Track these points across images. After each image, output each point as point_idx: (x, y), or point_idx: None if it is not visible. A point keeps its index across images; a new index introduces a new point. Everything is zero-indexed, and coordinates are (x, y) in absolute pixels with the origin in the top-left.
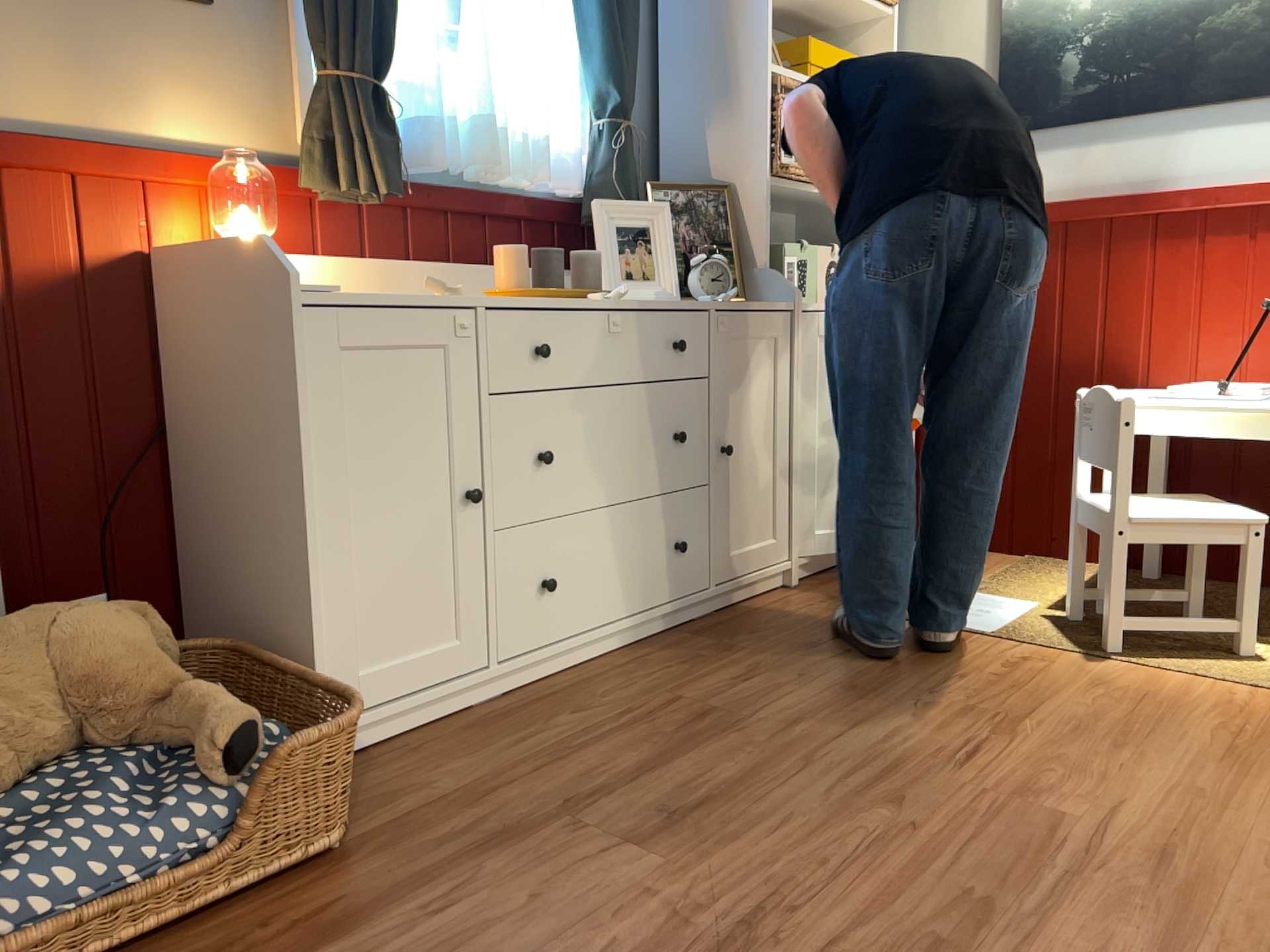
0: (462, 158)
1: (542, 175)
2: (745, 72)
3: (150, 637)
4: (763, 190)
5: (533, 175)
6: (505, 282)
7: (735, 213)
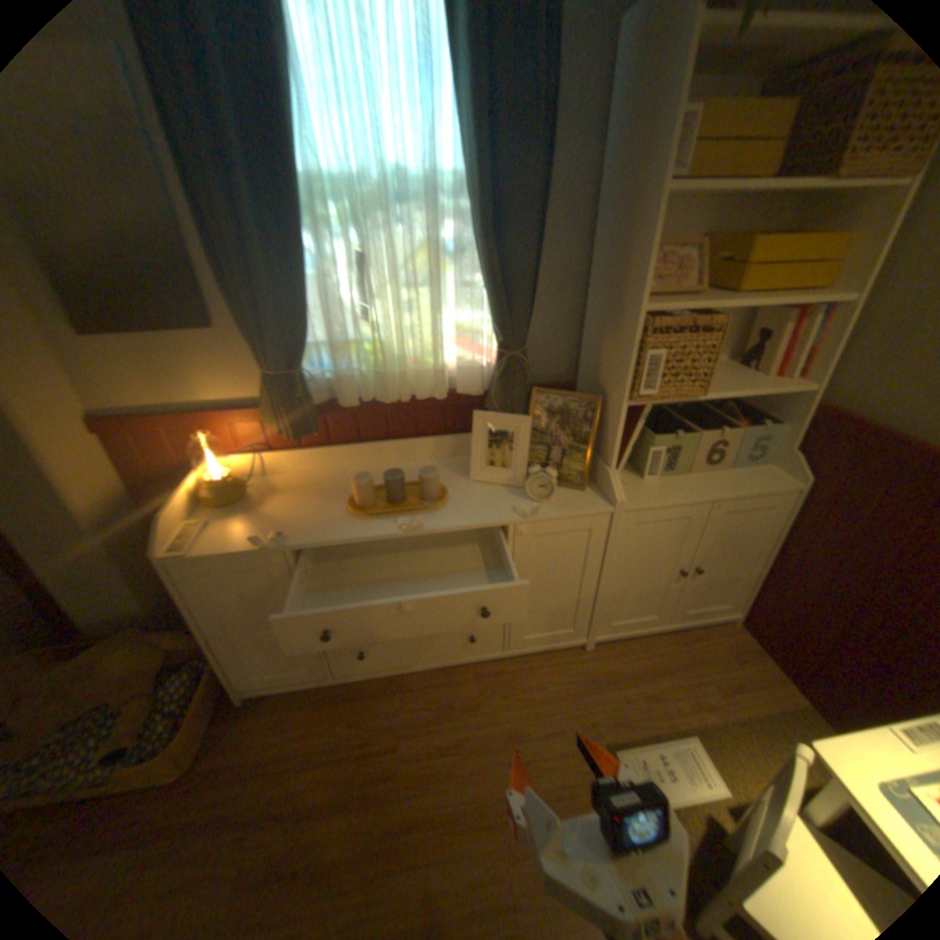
0: (379, 389)
1: (436, 395)
2: (628, 307)
3: (148, 662)
4: (619, 412)
5: (432, 394)
6: (356, 498)
7: (604, 416)
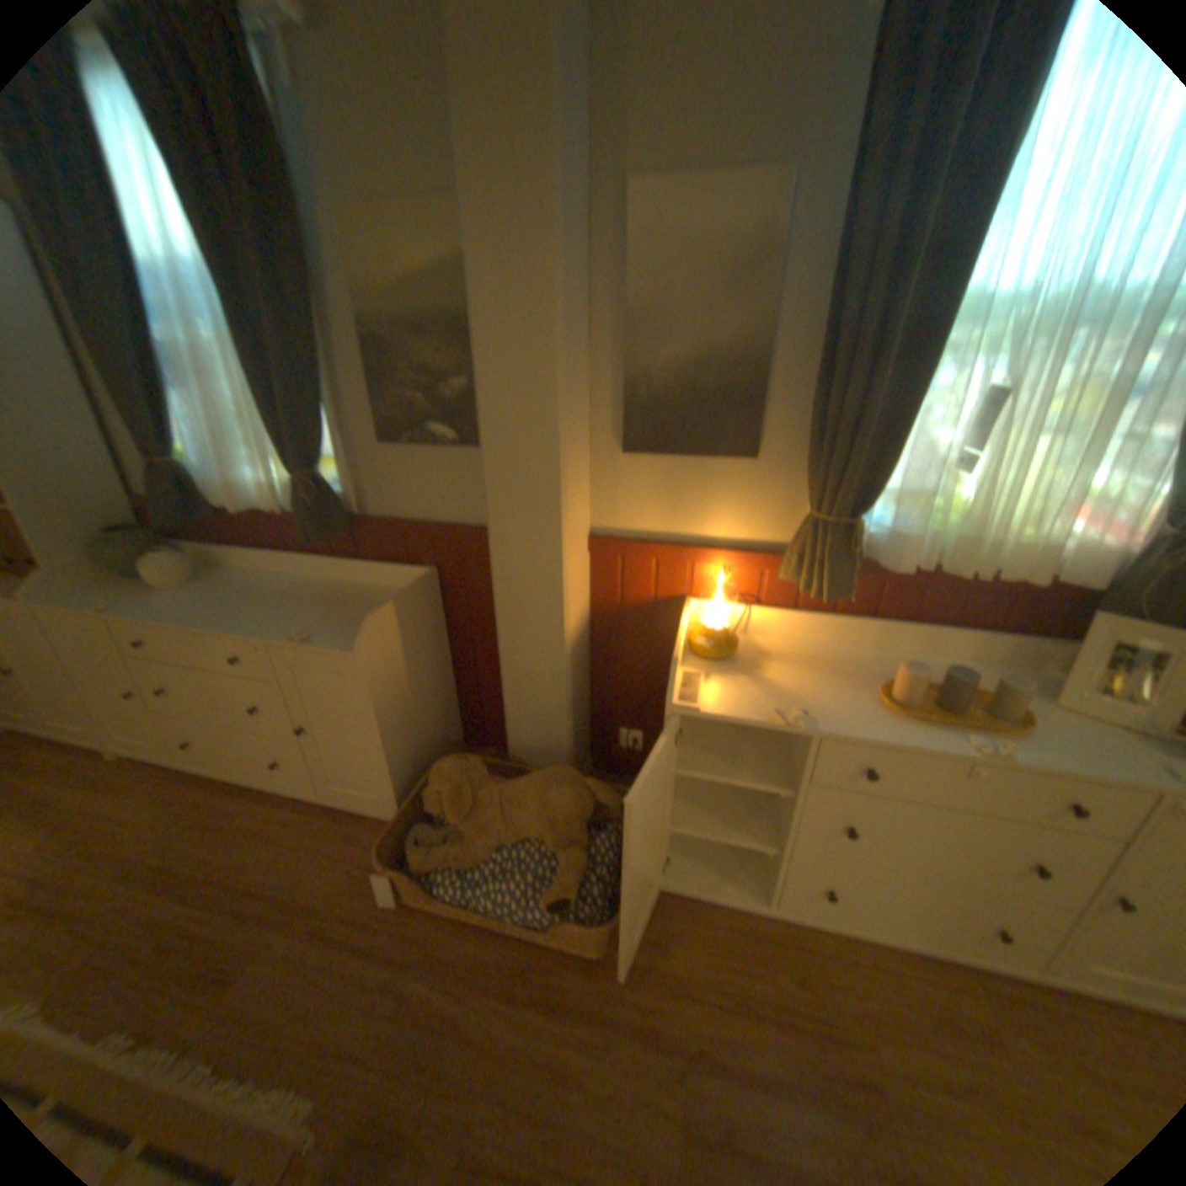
0: (946, 556)
1: (1037, 579)
2: None
3: (588, 808)
4: None
5: (1028, 576)
6: (899, 692)
7: None
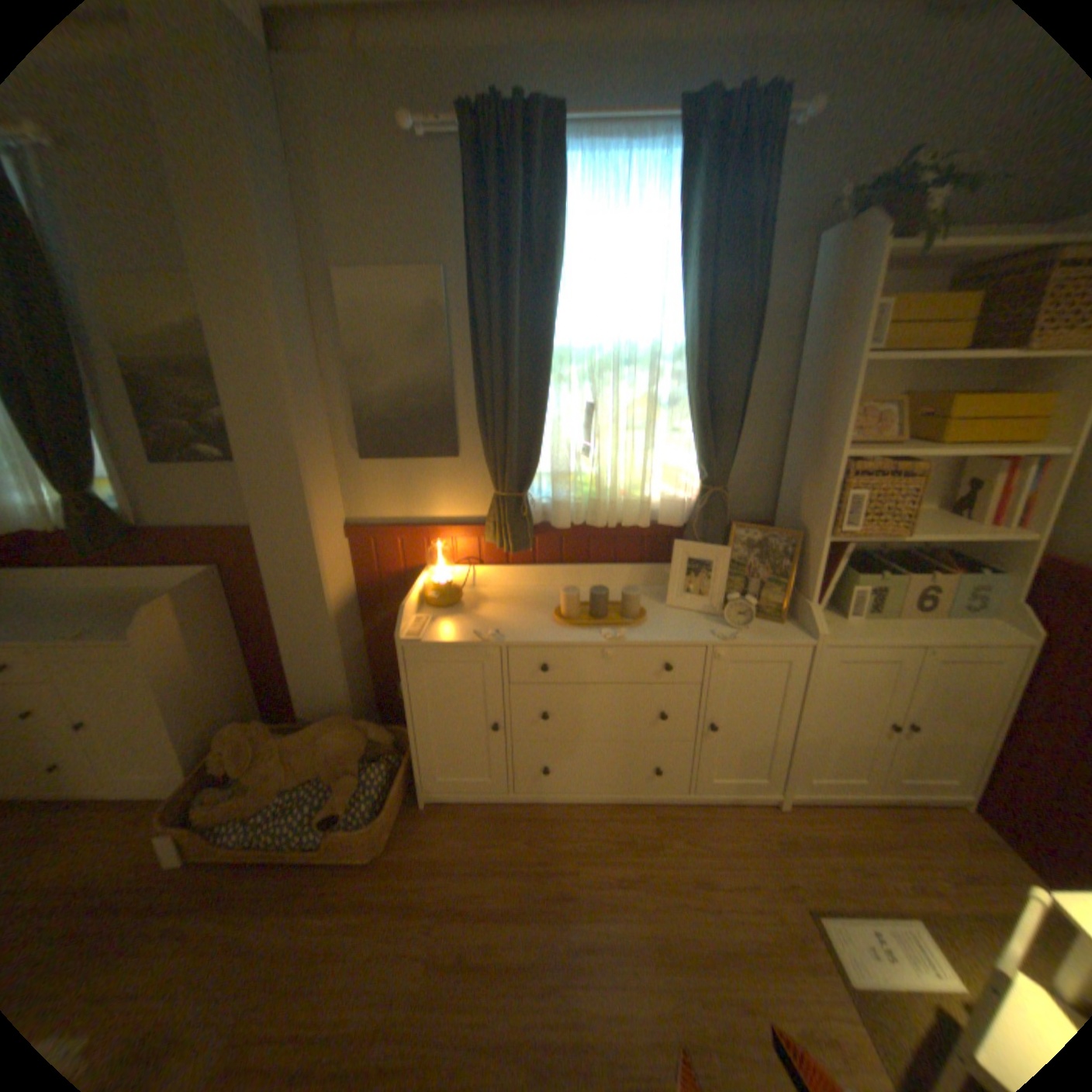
0: (589, 515)
1: (640, 524)
2: (830, 452)
3: (358, 745)
4: (822, 547)
5: (636, 523)
6: (563, 610)
7: (805, 552)
